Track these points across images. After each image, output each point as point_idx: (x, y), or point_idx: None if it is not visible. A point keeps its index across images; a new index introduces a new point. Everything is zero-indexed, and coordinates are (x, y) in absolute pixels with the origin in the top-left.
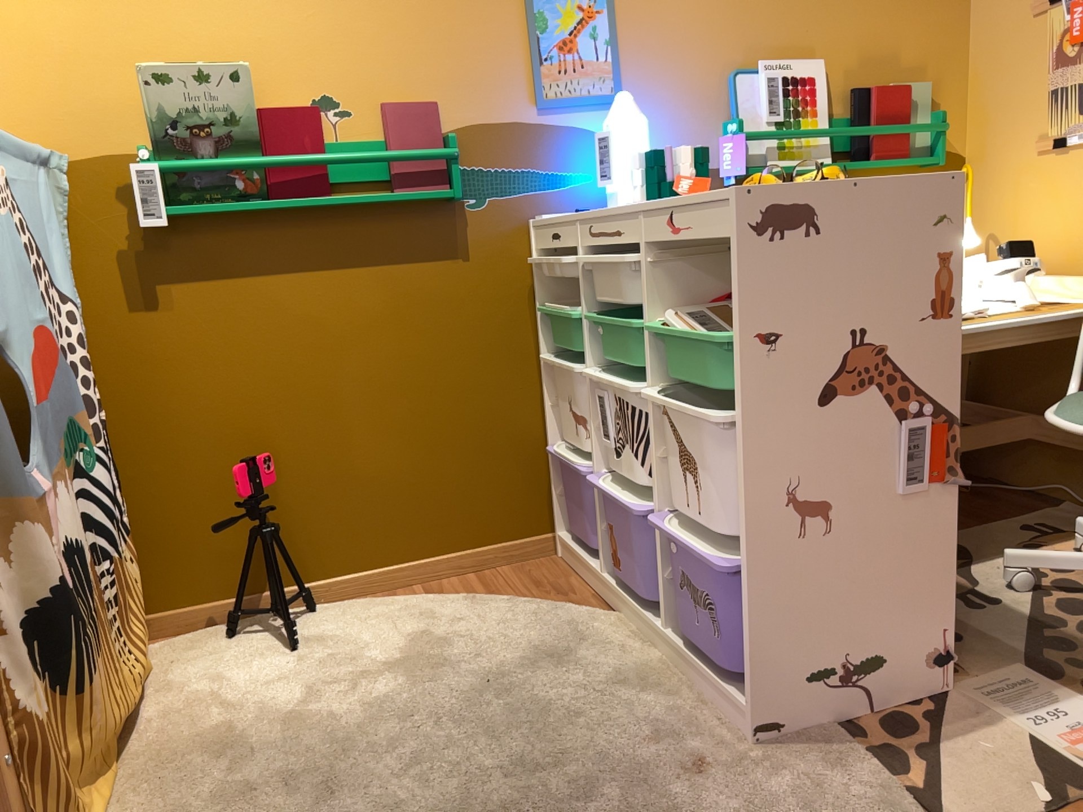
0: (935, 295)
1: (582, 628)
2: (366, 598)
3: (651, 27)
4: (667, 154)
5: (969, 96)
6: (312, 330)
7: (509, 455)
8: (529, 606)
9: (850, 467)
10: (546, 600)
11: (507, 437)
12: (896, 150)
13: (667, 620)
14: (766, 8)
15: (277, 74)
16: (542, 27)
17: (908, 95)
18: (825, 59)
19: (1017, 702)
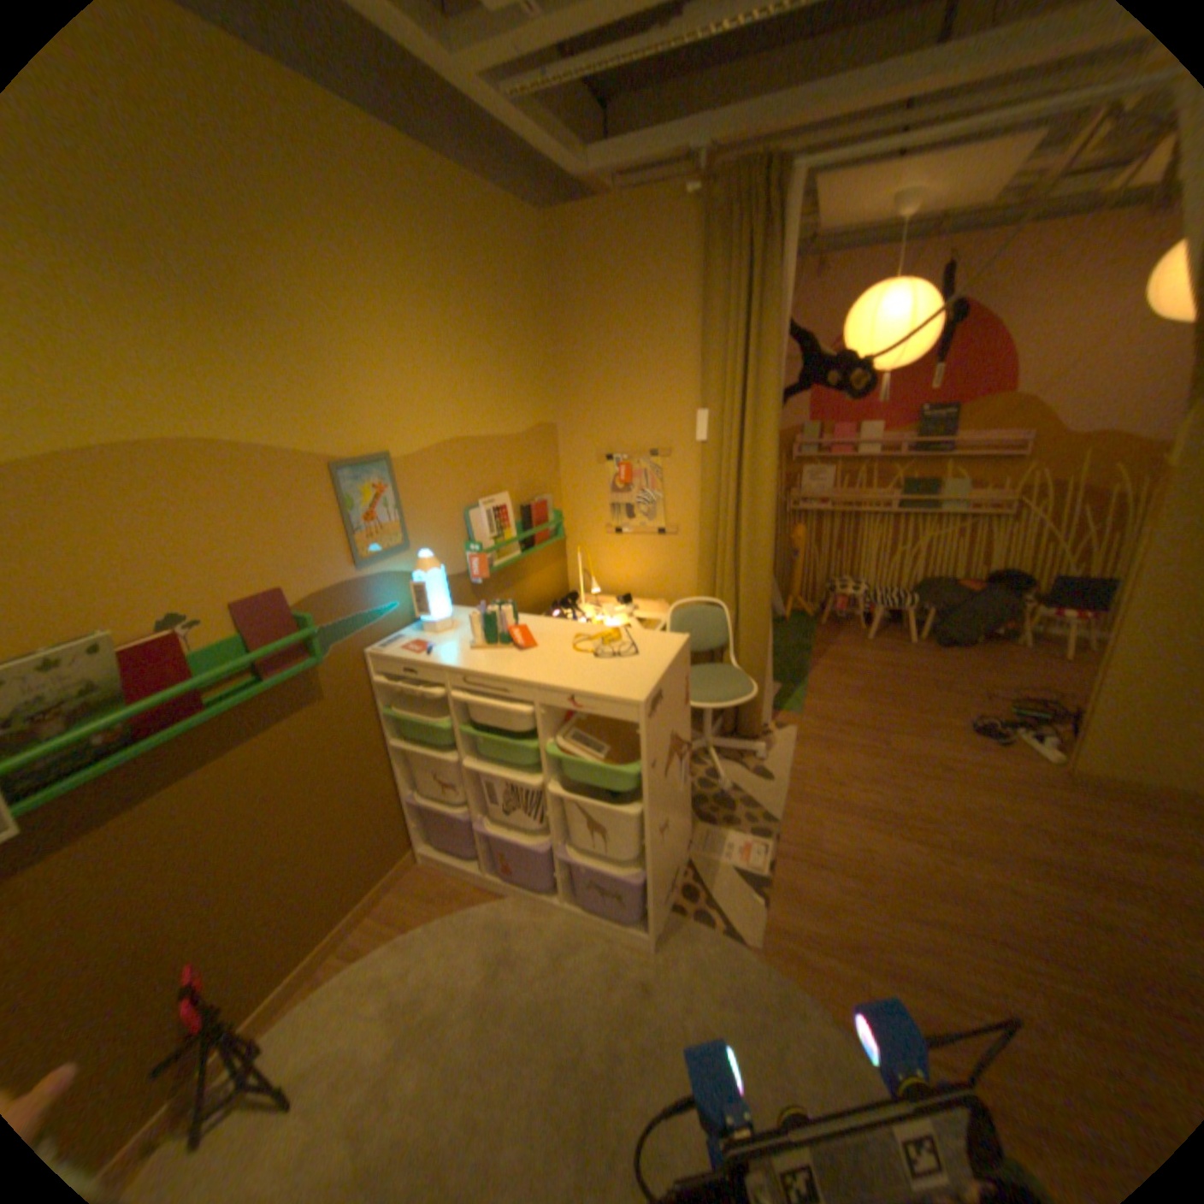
0: (687, 694)
1: (498, 924)
2: (300, 1004)
3: (418, 490)
4: (504, 617)
5: (563, 496)
6: (198, 828)
7: (376, 821)
8: (446, 927)
9: (673, 793)
10: (448, 911)
11: (373, 810)
12: (545, 536)
13: (565, 897)
14: (476, 464)
15: (108, 610)
16: (351, 506)
17: (547, 505)
18: (507, 490)
19: (713, 843)
